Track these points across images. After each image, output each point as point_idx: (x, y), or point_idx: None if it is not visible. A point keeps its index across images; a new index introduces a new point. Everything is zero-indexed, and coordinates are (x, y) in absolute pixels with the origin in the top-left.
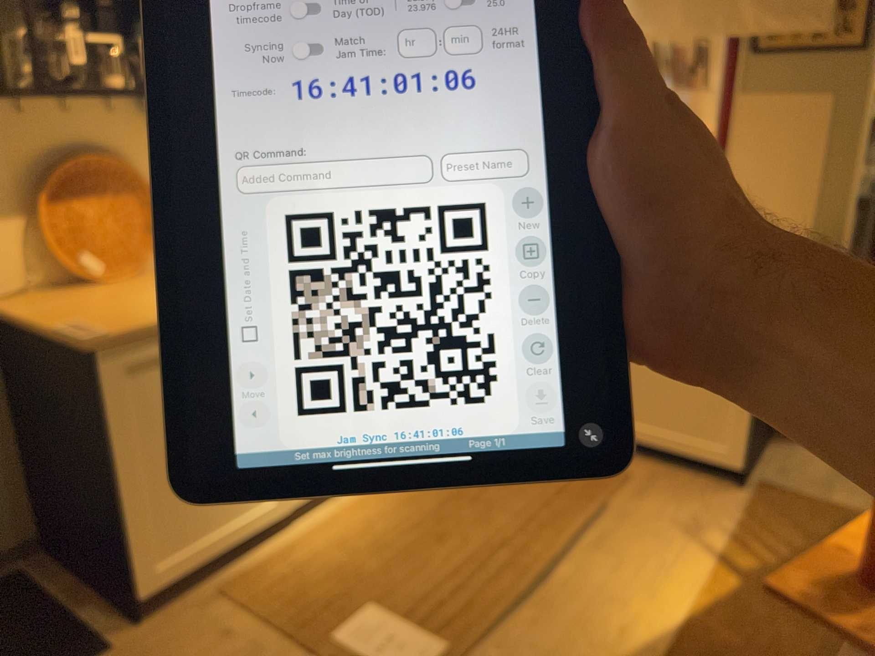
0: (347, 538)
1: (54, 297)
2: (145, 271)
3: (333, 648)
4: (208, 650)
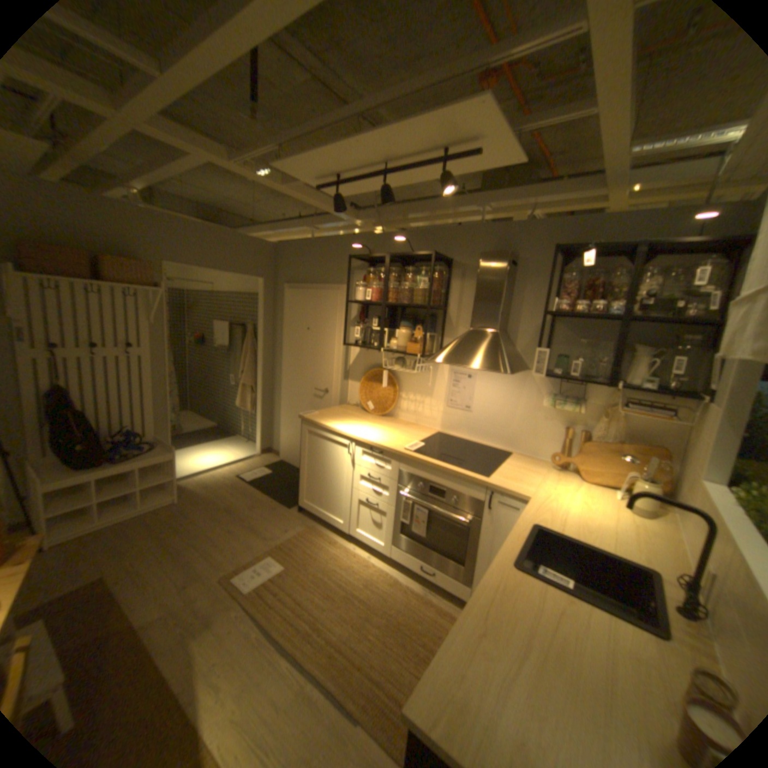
0: (335, 560)
1: (352, 409)
2: (382, 415)
3: (263, 558)
4: (280, 528)
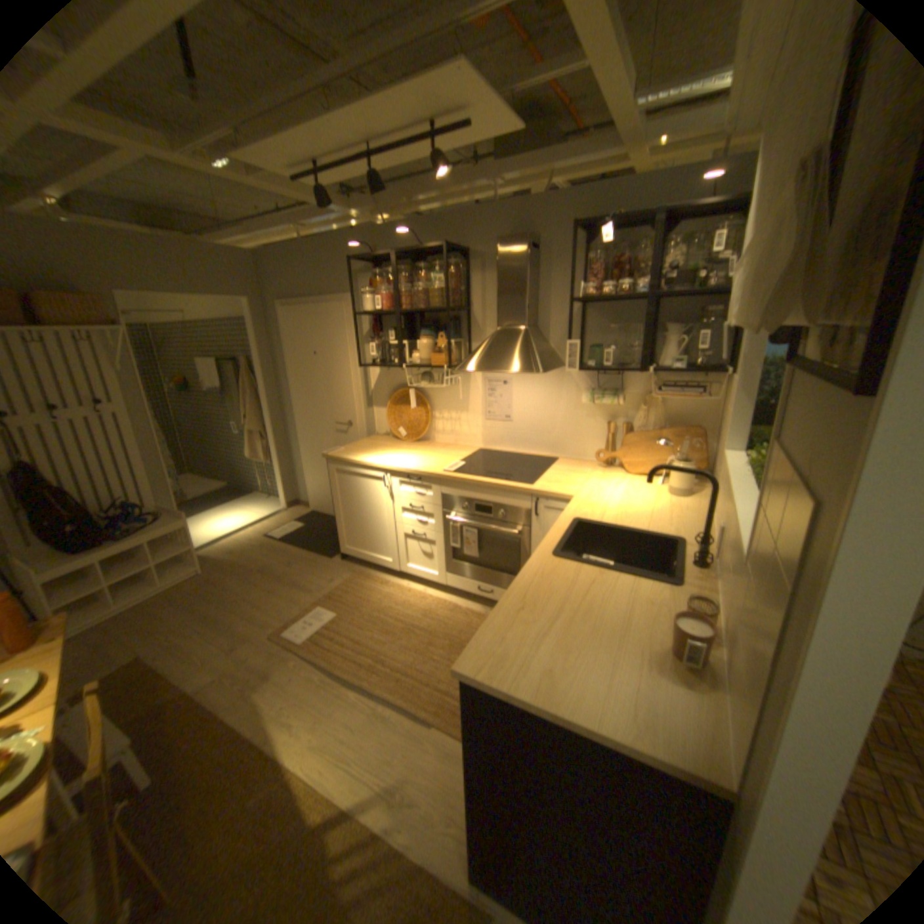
0: (389, 597)
1: (382, 439)
2: (417, 441)
3: (312, 608)
4: (325, 578)
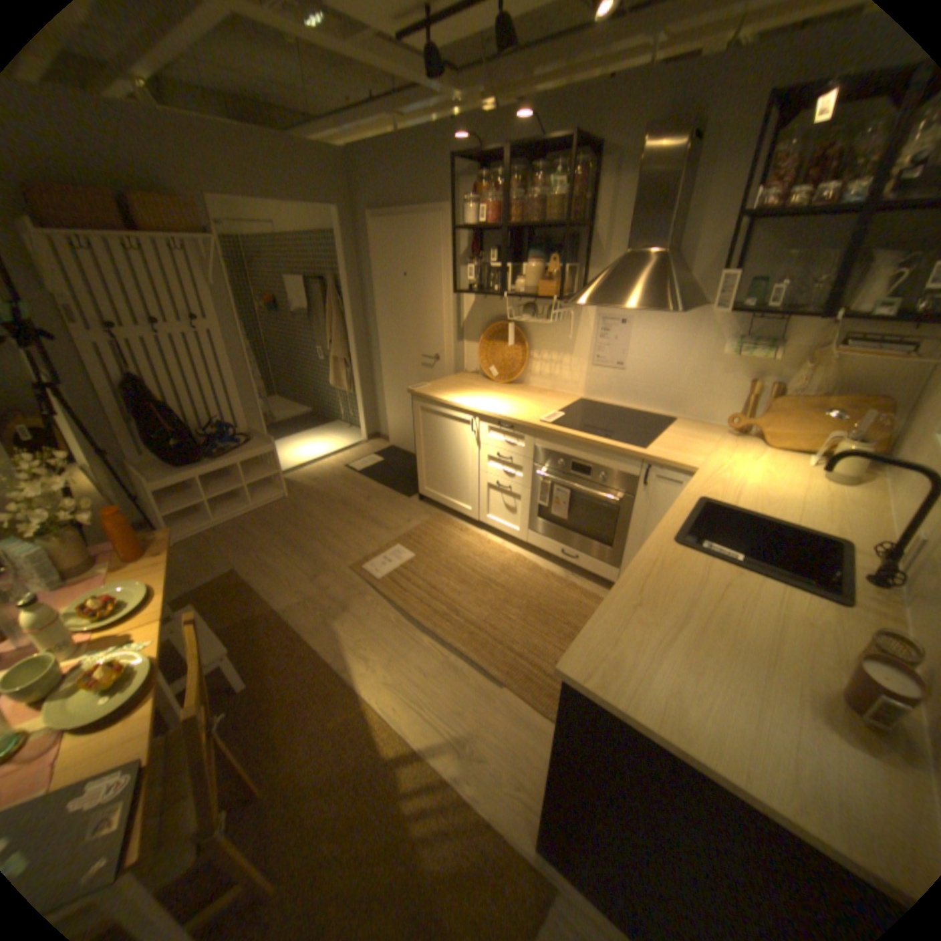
0: (466, 546)
1: (471, 378)
2: (510, 383)
3: (390, 546)
4: (403, 517)
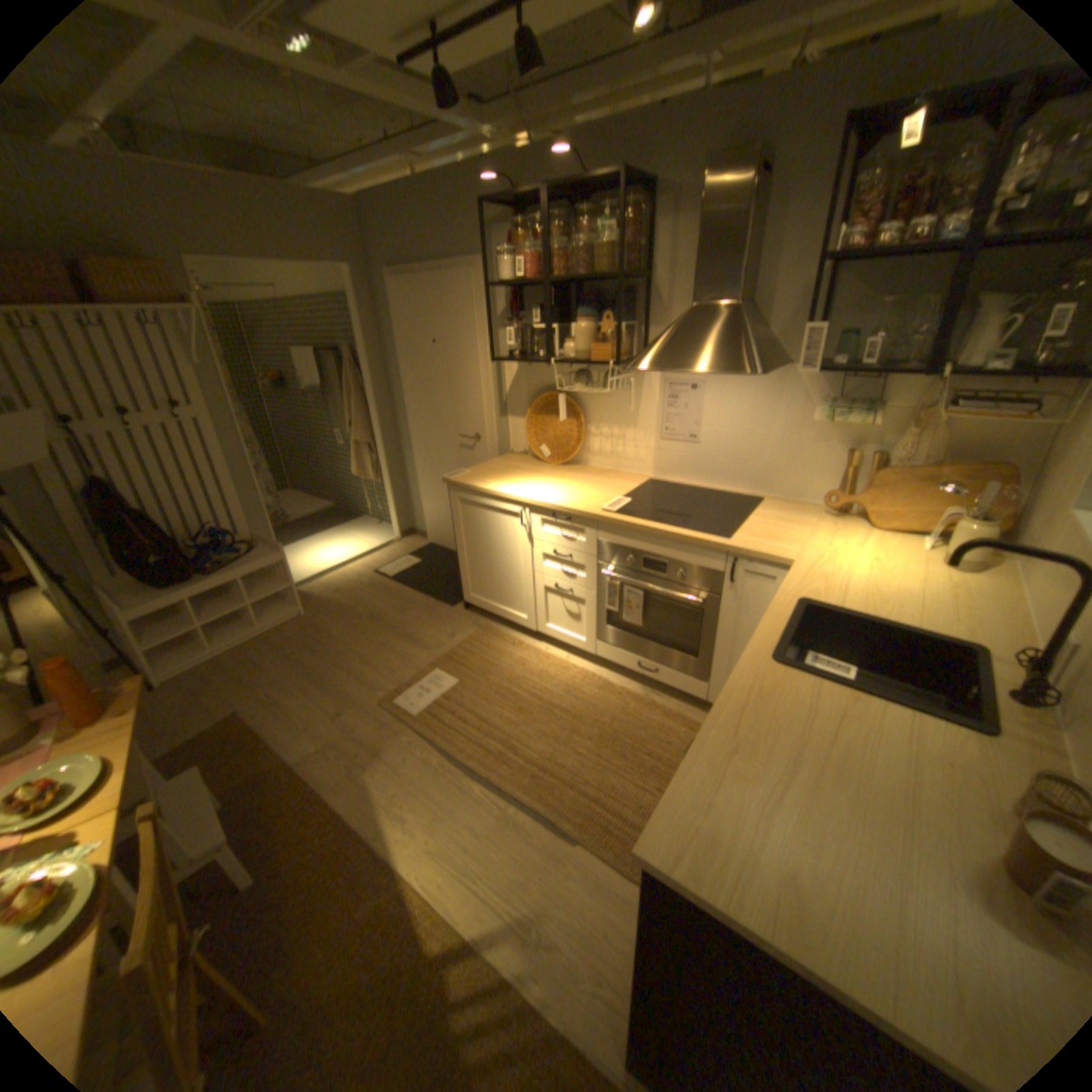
0: (523, 664)
1: (519, 461)
2: (564, 464)
3: (430, 670)
4: (445, 632)
